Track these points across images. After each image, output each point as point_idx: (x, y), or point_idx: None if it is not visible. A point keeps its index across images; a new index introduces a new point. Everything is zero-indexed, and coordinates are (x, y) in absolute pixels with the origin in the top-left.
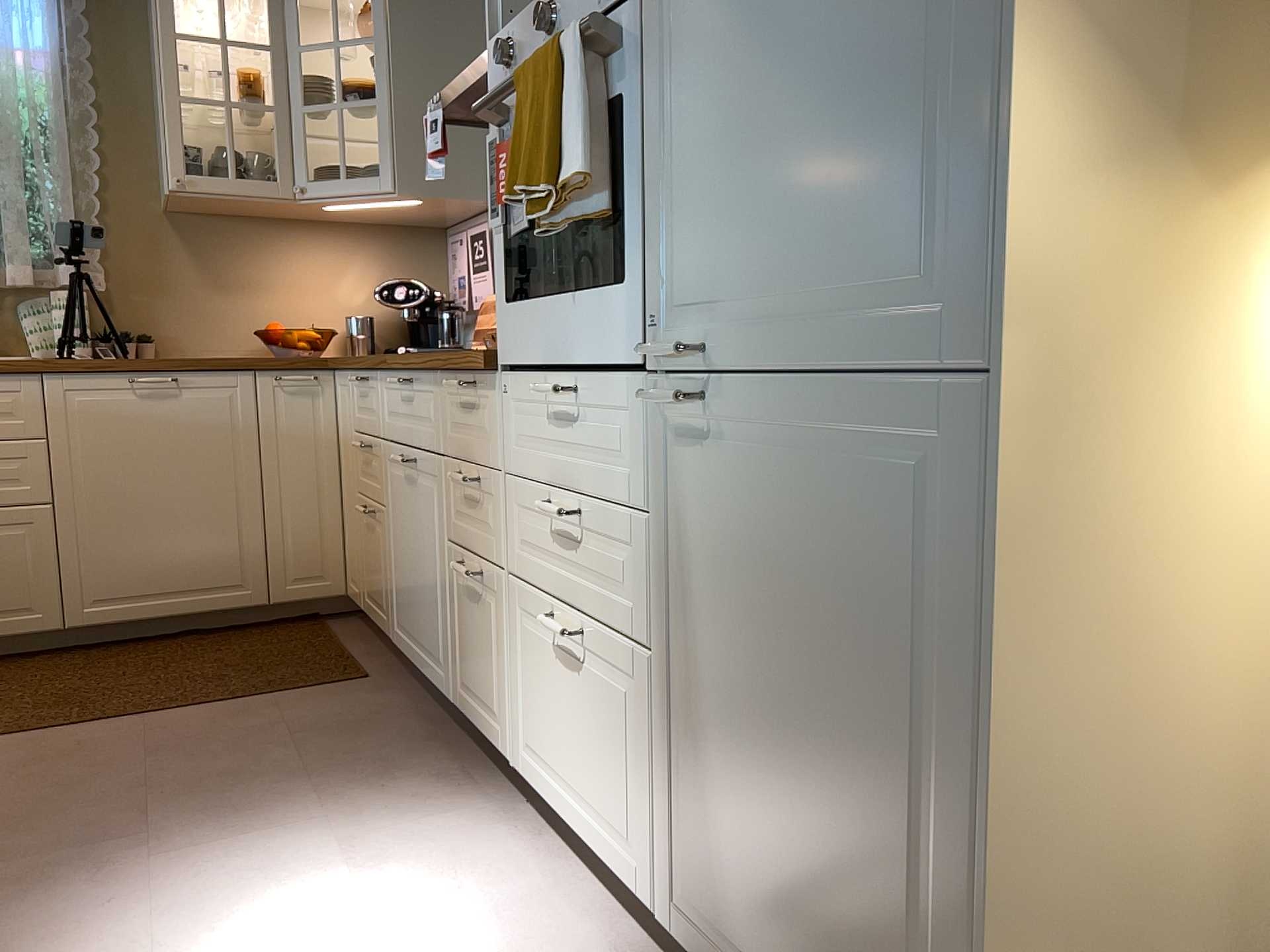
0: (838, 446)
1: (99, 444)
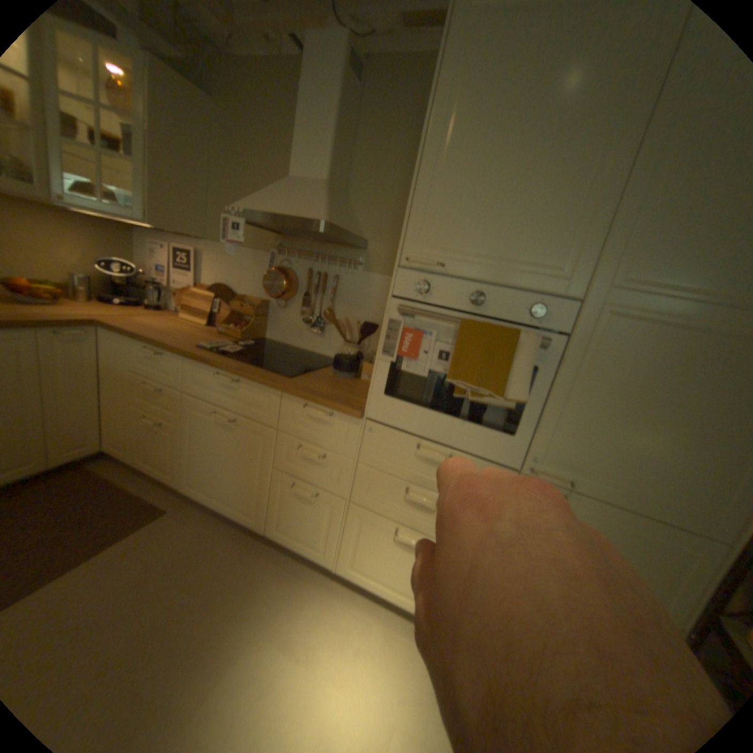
0: (636, 534)
1: None
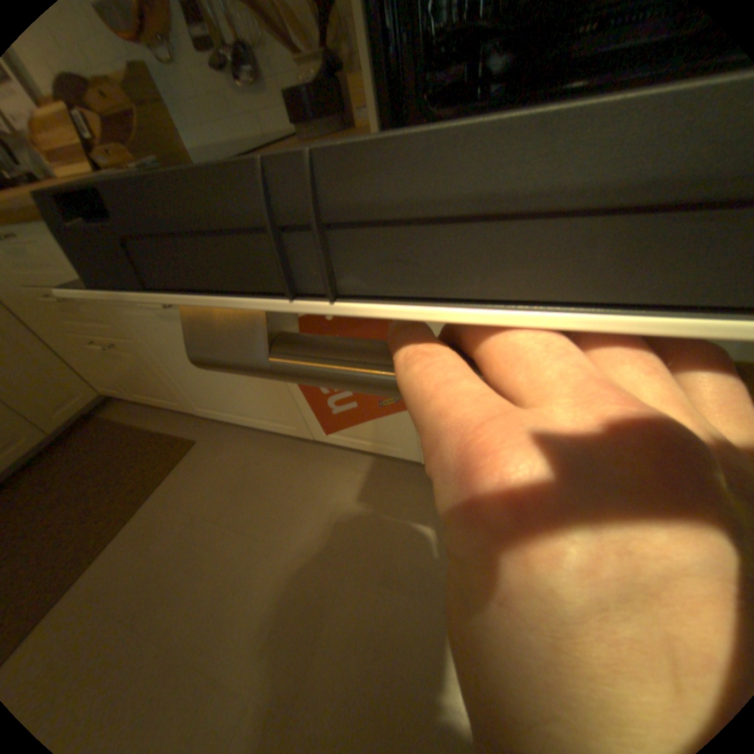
0: None
1: None
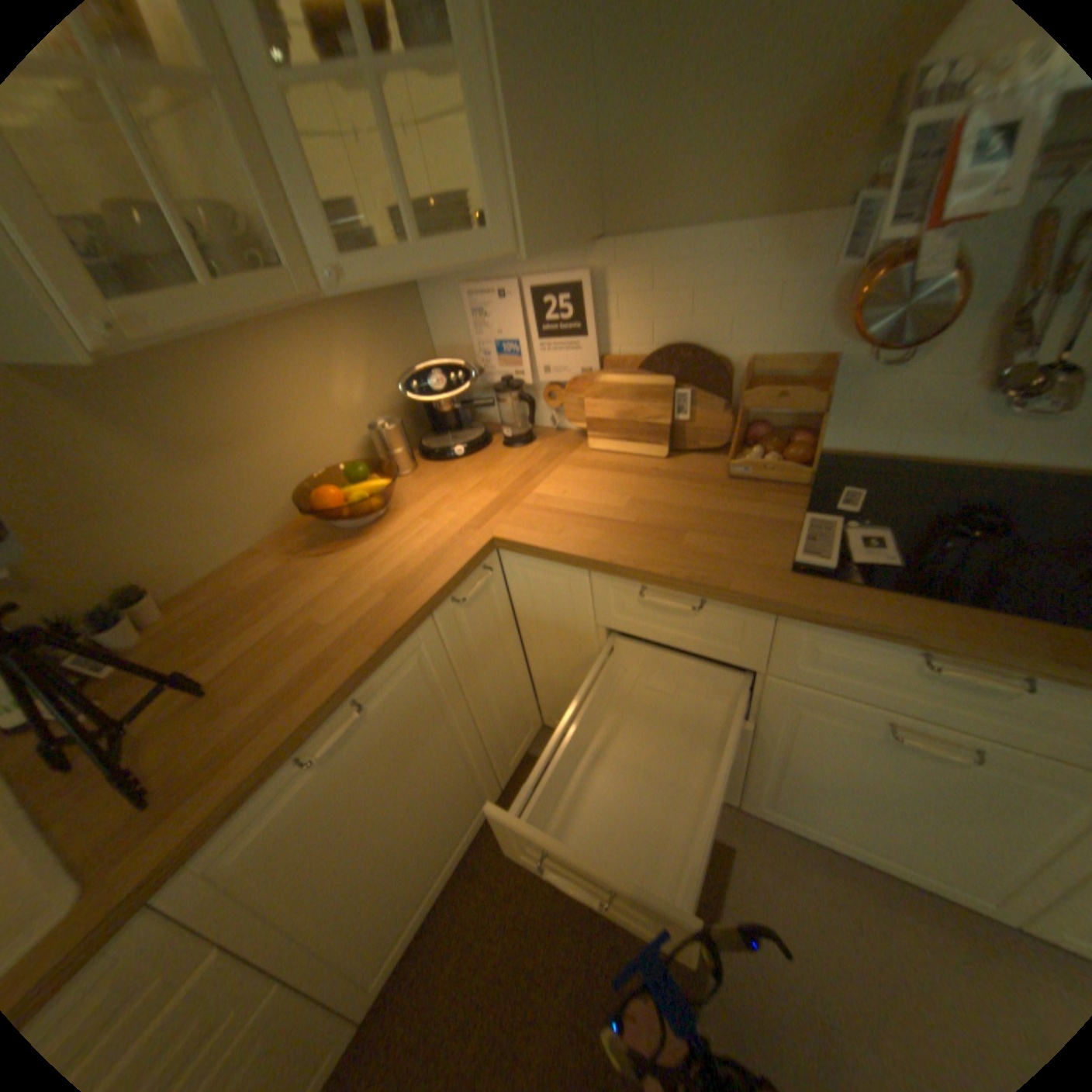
0: None
1: (294, 868)
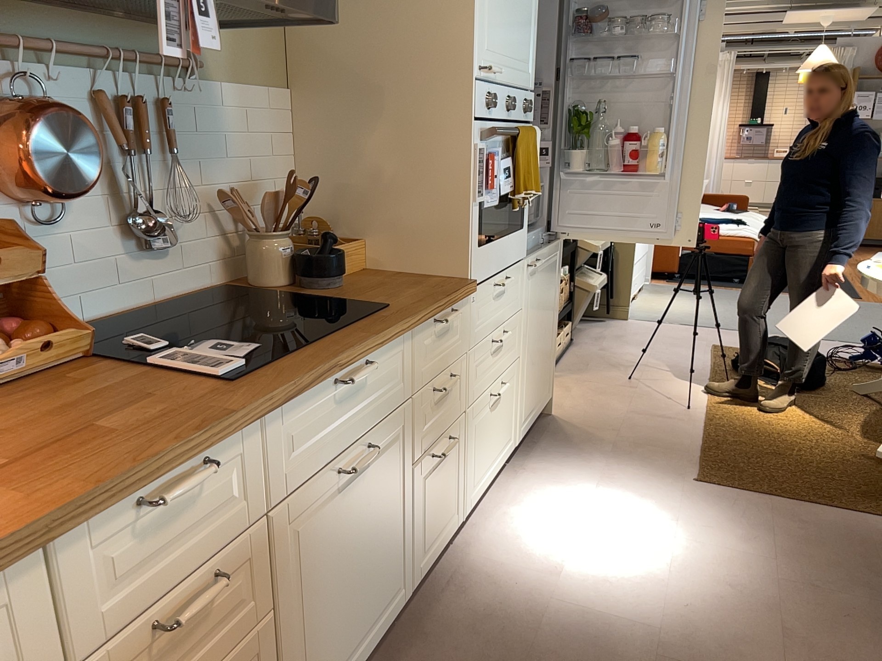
0: (550, 260)
1: None
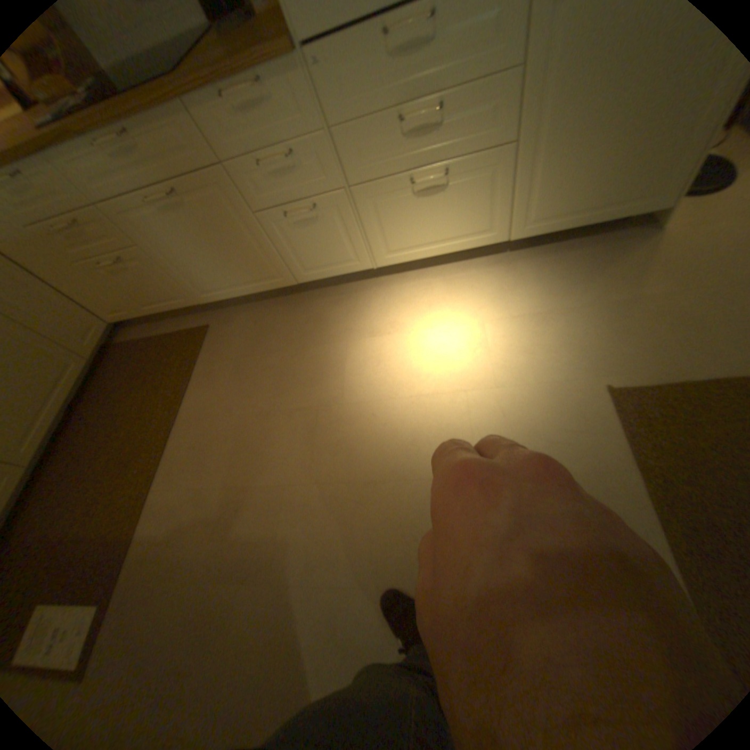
0: None
1: None
